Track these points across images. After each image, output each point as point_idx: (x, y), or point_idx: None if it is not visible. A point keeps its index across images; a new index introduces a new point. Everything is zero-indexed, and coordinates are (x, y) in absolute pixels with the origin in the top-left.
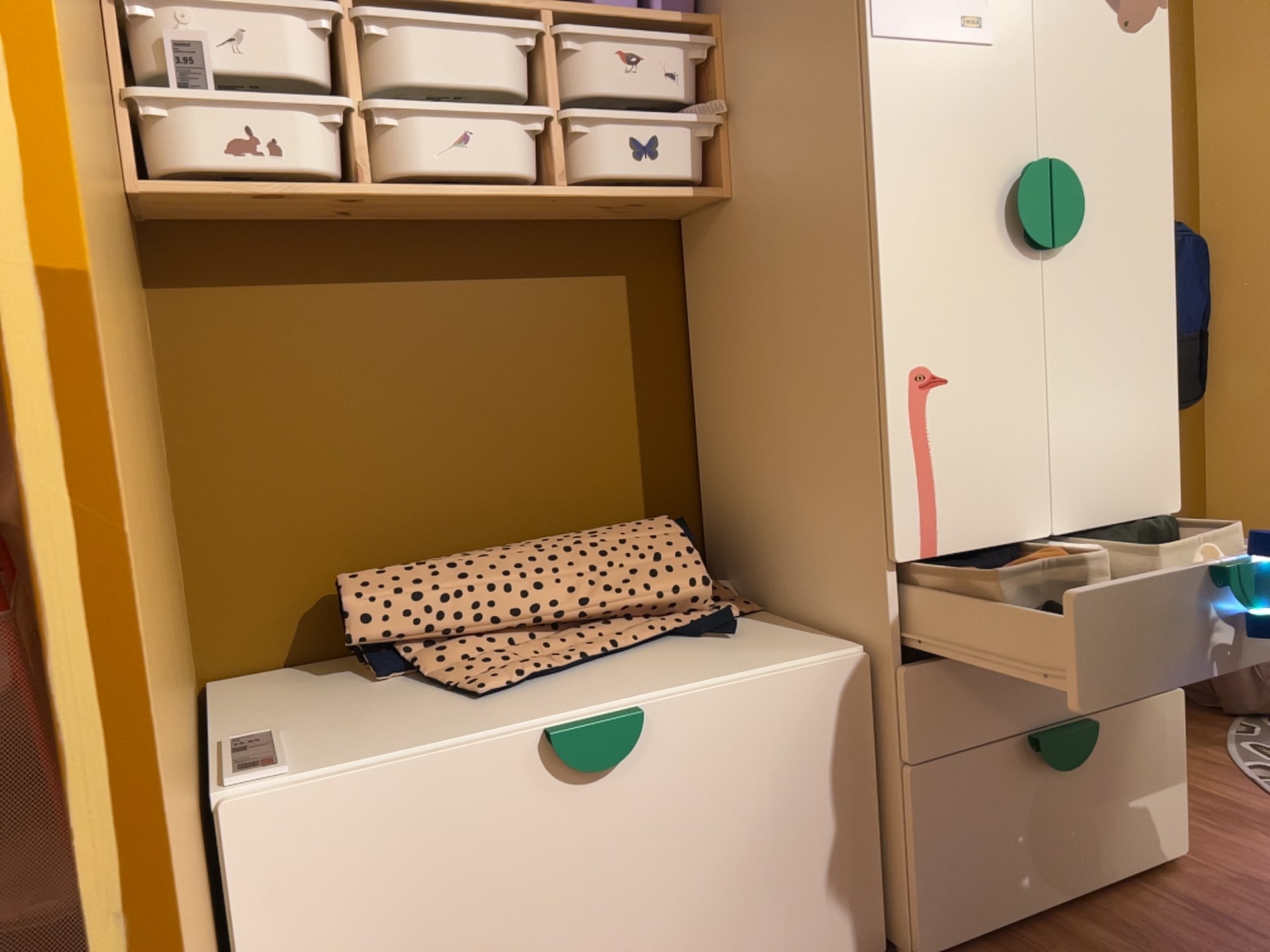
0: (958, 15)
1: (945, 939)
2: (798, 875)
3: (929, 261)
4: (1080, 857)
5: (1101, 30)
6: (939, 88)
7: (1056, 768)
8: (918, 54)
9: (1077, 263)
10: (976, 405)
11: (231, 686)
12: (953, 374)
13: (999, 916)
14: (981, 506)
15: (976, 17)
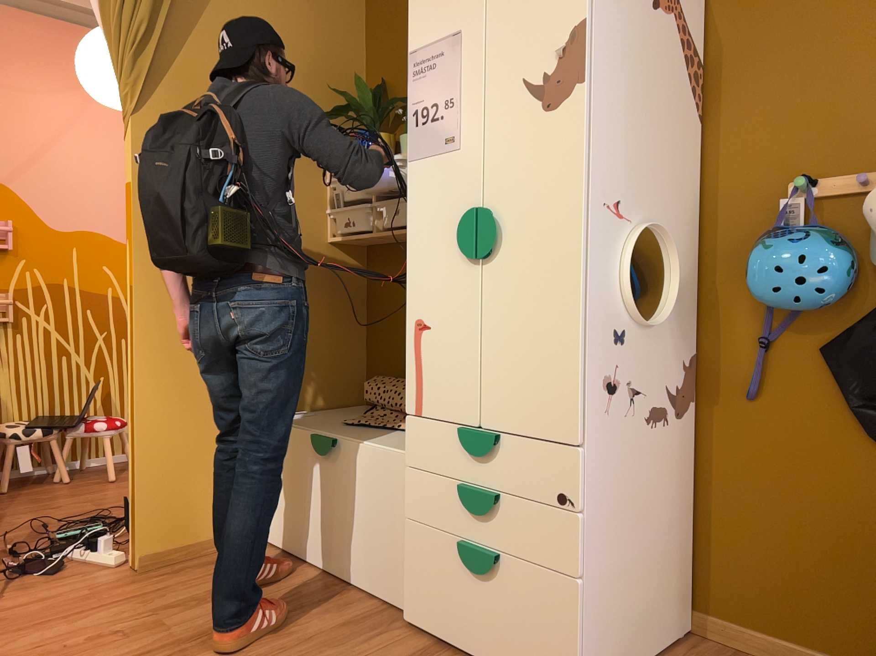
0: (443, 138)
1: (413, 618)
2: (378, 544)
3: (424, 265)
4: (488, 639)
5: (528, 116)
6: (433, 177)
7: (465, 566)
8: (425, 163)
9: (503, 264)
10: (441, 342)
11: (358, 406)
12: (431, 323)
13: (440, 632)
14: (441, 397)
15: (451, 136)
